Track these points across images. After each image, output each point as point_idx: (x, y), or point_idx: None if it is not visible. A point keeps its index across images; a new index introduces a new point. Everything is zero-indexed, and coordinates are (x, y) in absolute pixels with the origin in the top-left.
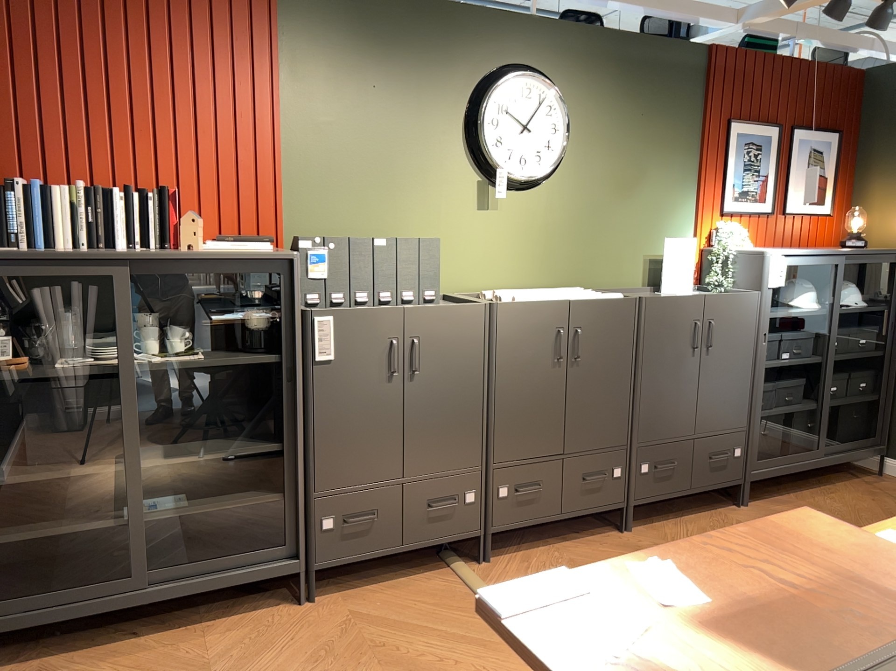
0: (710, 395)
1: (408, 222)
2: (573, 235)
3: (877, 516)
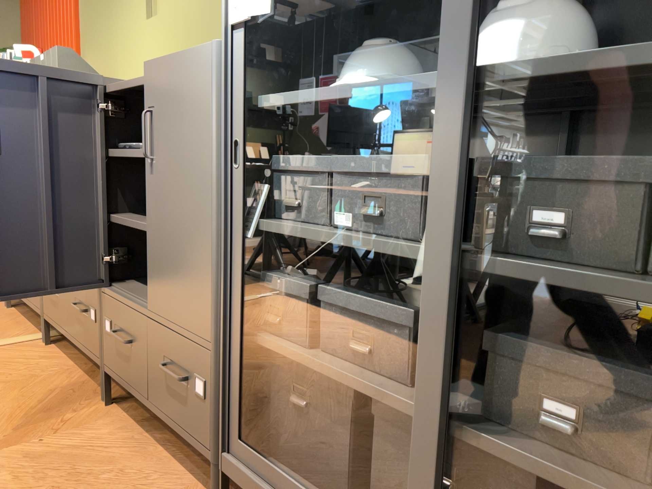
0: (158, 248)
1: (117, 46)
2: (206, 25)
3: None
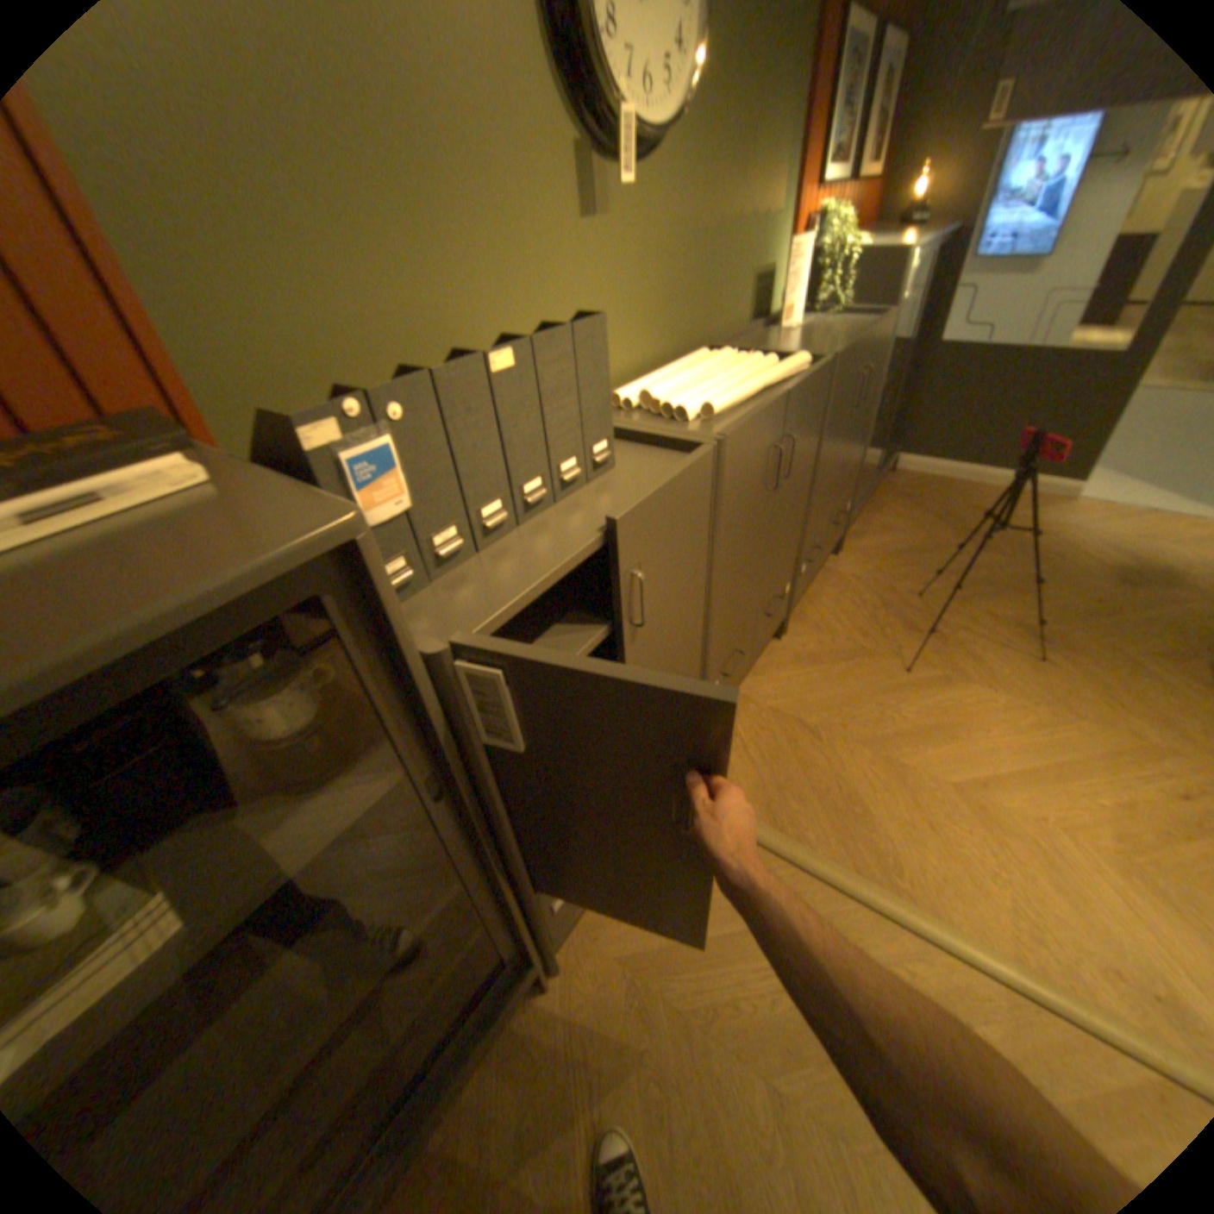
0: (848, 458)
1: (473, 274)
2: (694, 251)
3: (936, 525)
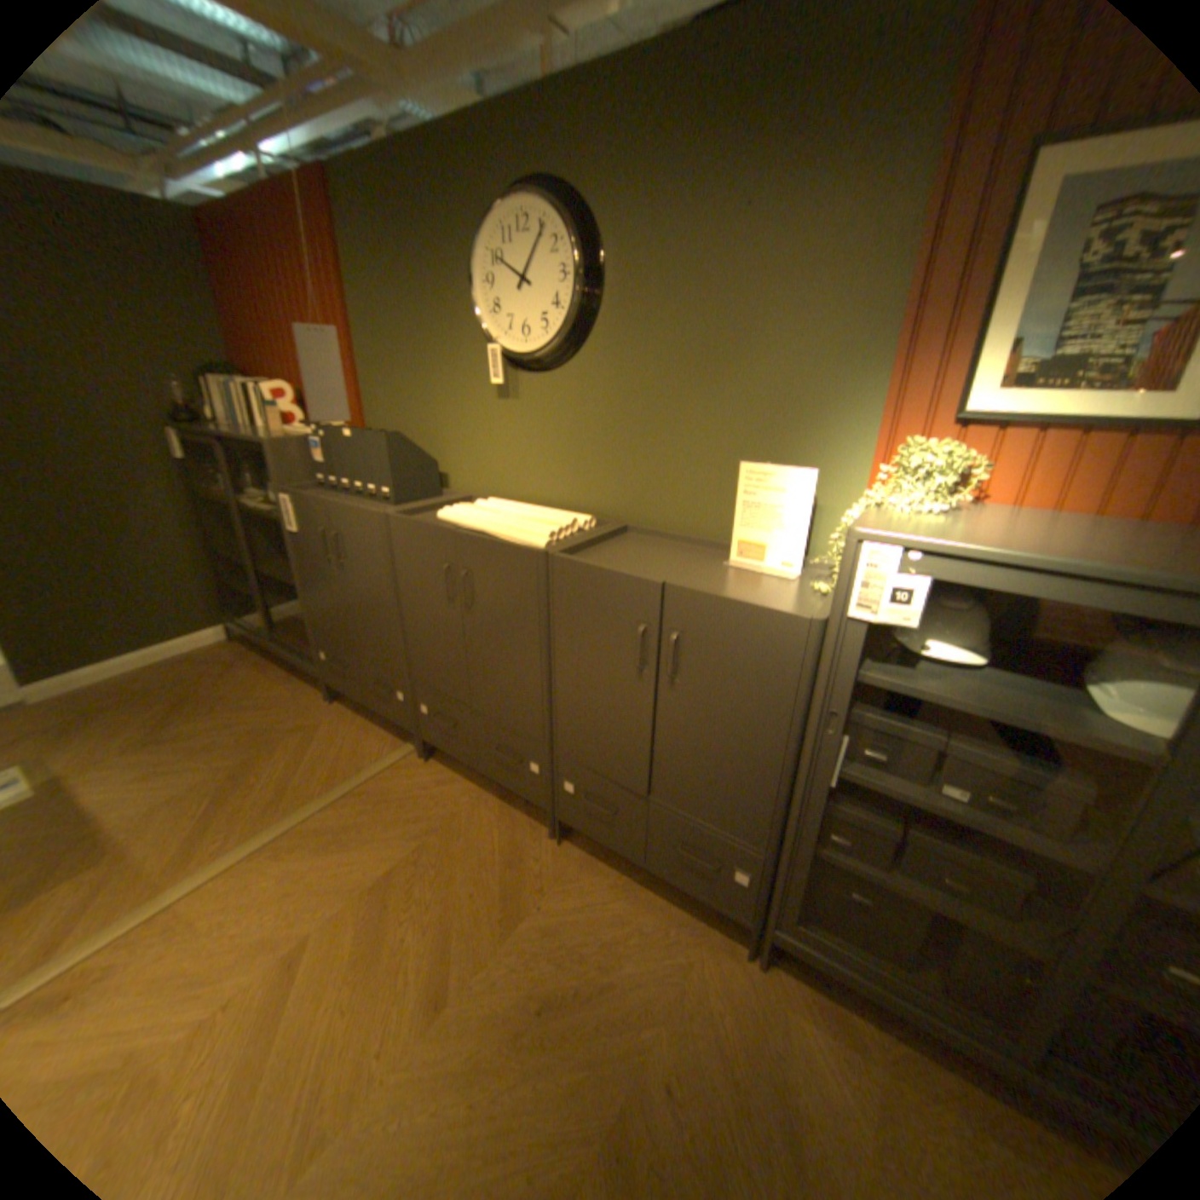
0: (677, 755)
1: (439, 412)
2: (613, 440)
3: None
